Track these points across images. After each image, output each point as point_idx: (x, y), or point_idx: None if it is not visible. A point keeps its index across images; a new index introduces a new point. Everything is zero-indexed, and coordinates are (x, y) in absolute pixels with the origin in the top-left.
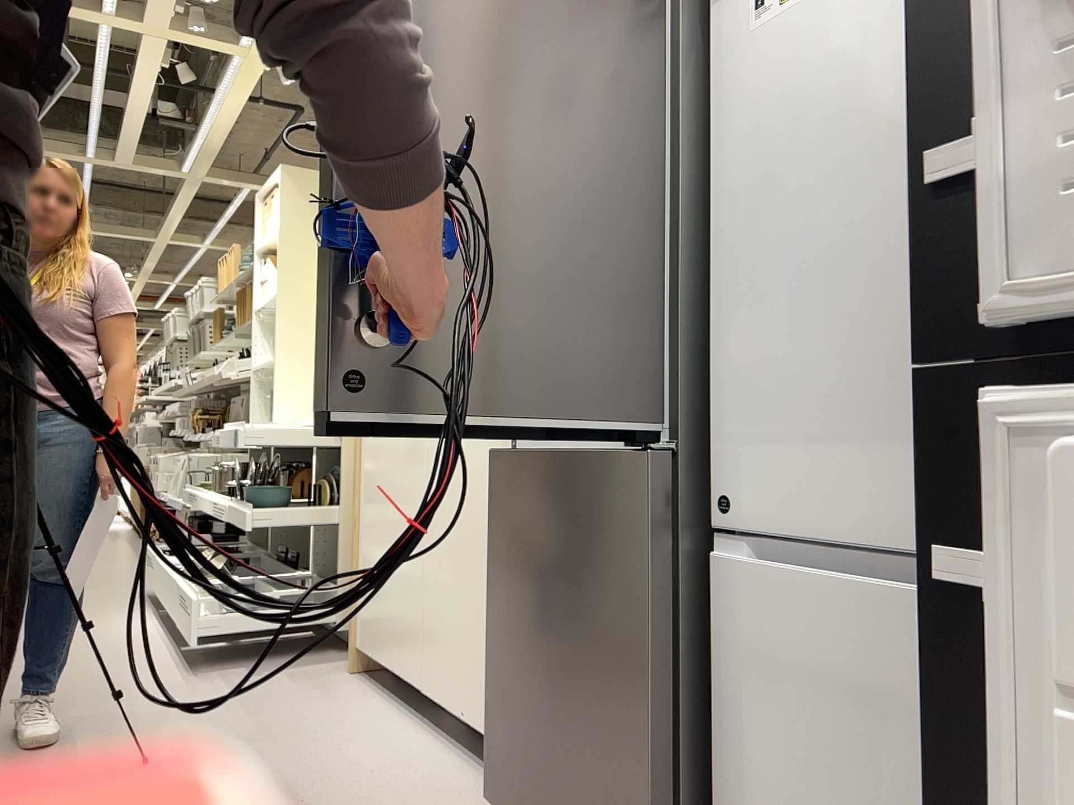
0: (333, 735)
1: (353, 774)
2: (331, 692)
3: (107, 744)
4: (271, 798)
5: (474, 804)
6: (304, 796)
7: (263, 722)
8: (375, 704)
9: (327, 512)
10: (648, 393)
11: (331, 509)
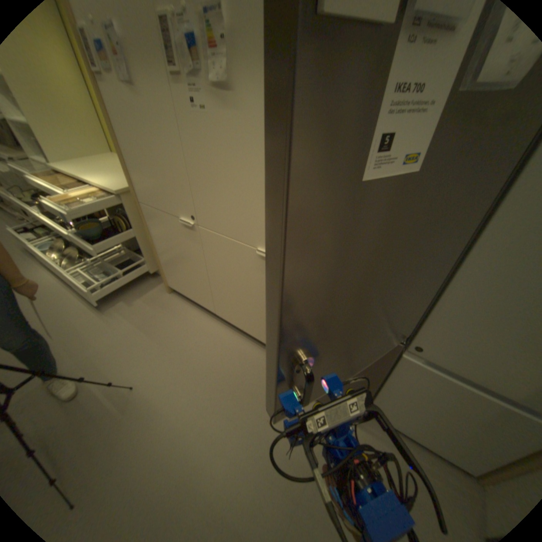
0: (189, 338)
1: (213, 361)
2: (170, 309)
3: (101, 378)
4: (195, 388)
5: (262, 362)
6: (205, 381)
7: (156, 339)
8: (191, 312)
9: (128, 233)
10: (409, 326)
11: (126, 228)
